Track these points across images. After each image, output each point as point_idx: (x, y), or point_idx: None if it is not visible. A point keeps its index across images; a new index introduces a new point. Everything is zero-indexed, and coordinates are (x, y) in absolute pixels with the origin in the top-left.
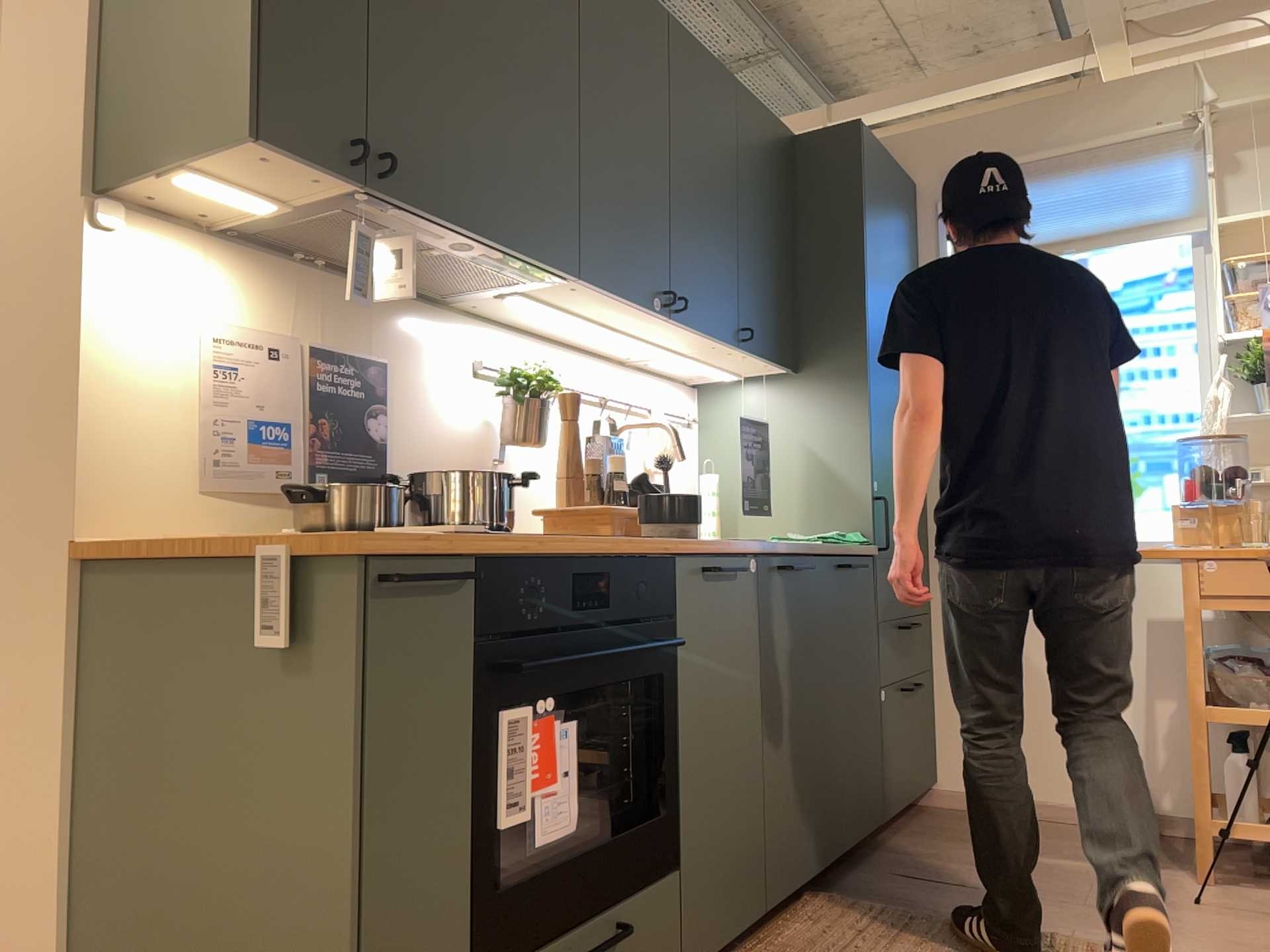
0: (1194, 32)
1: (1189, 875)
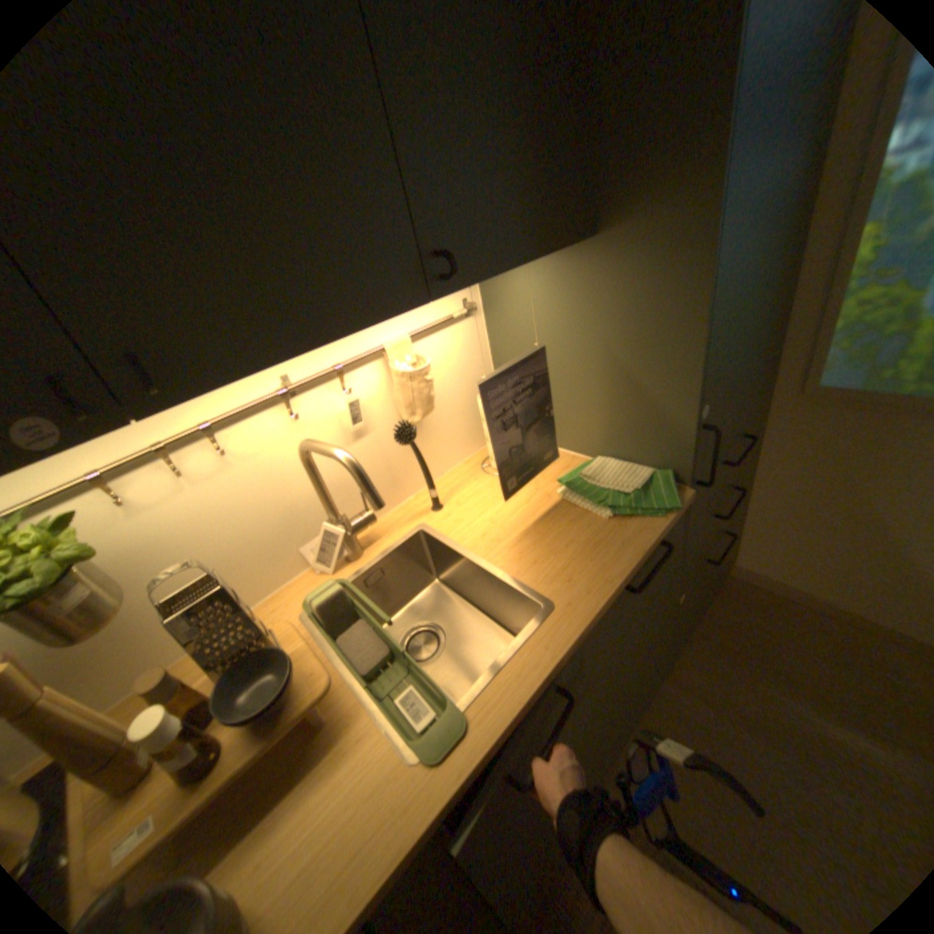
0: None
1: None
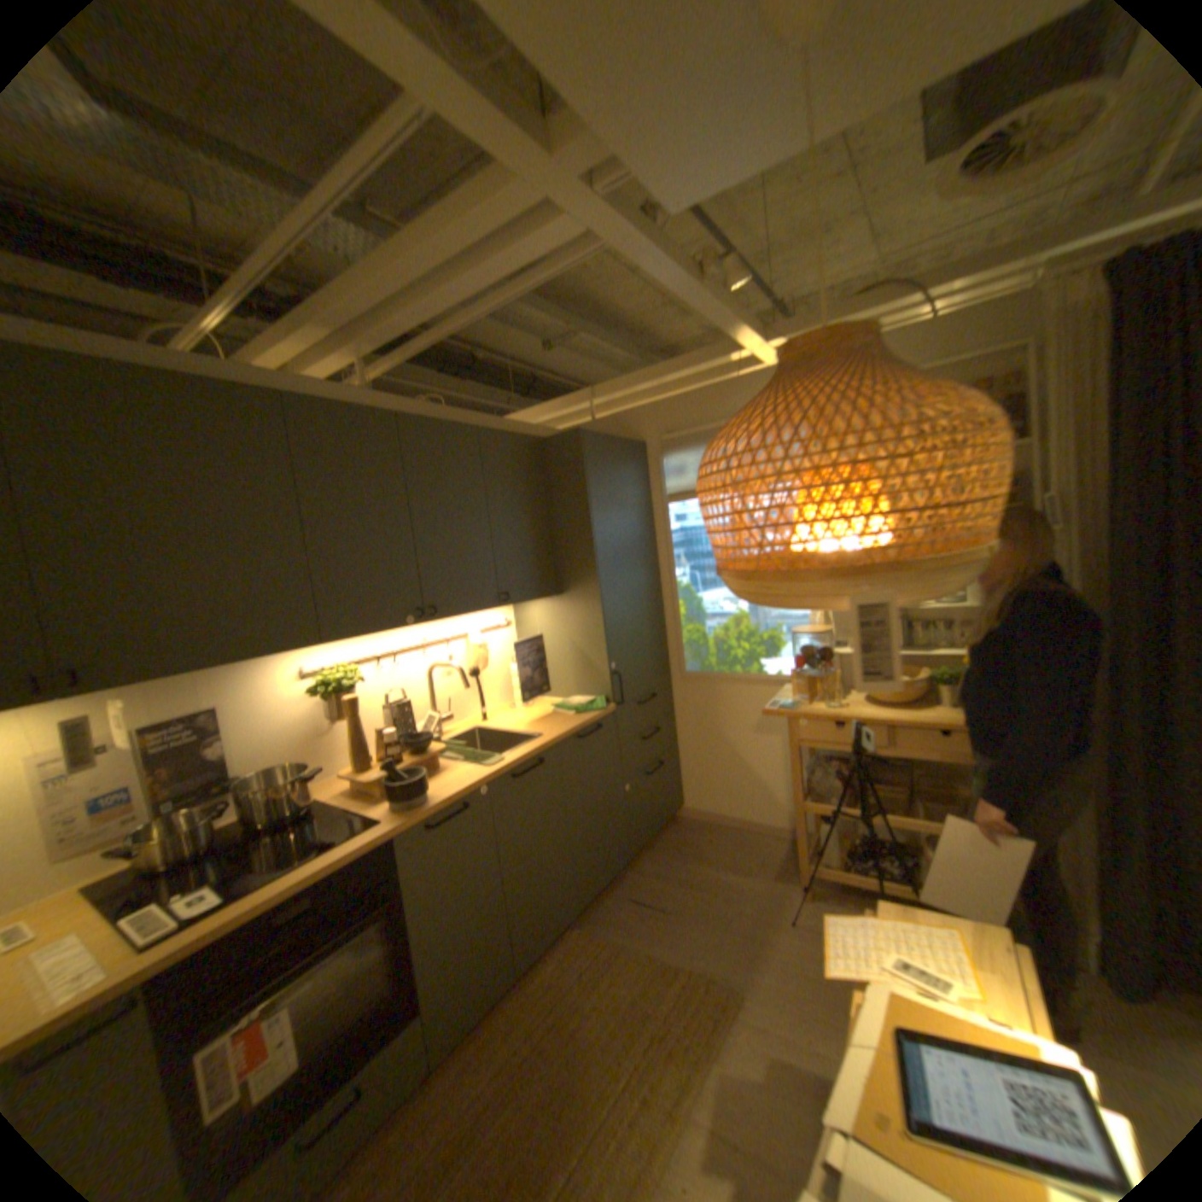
0: None
1: (799, 893)
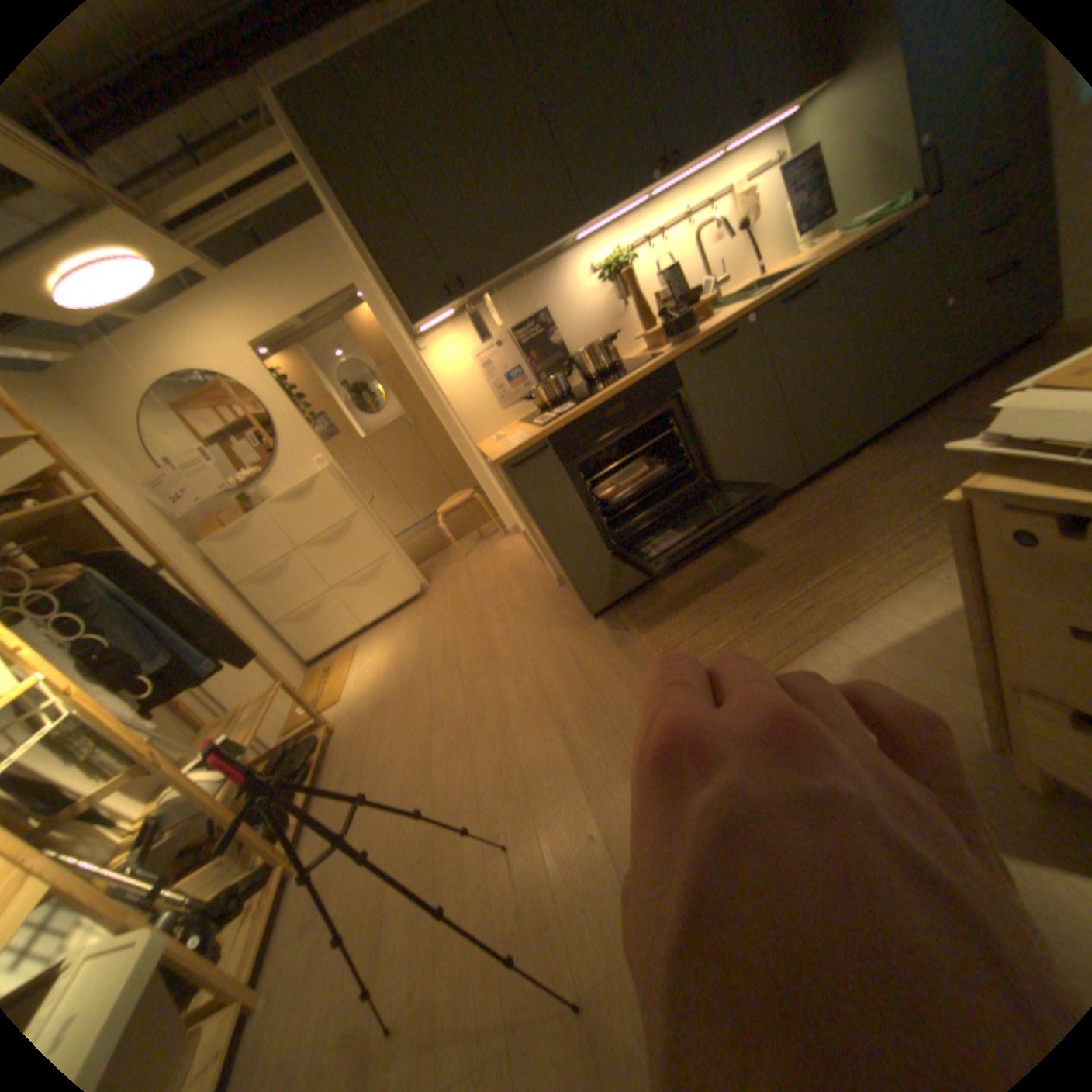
0: None
1: None
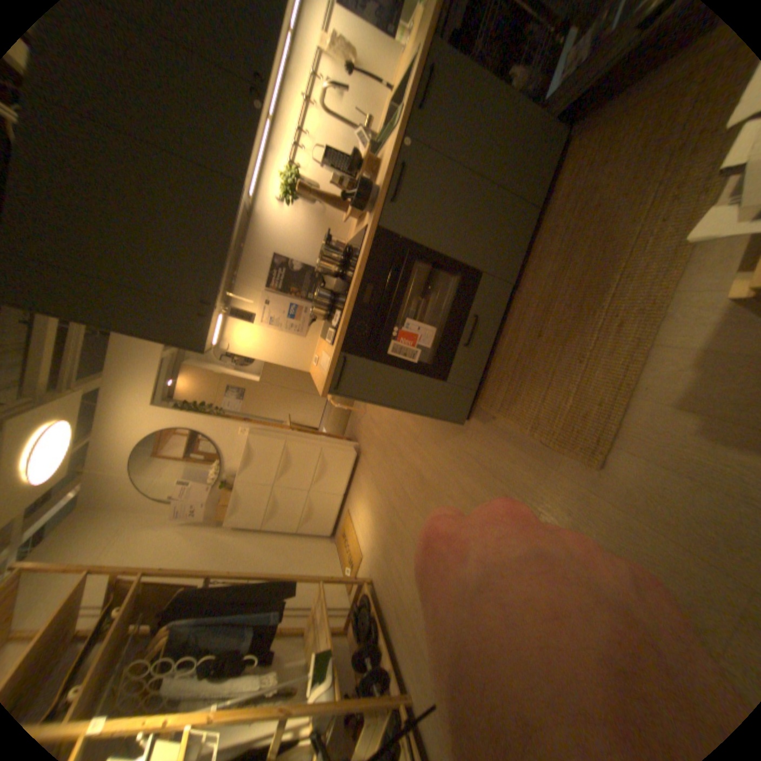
0: None
1: None
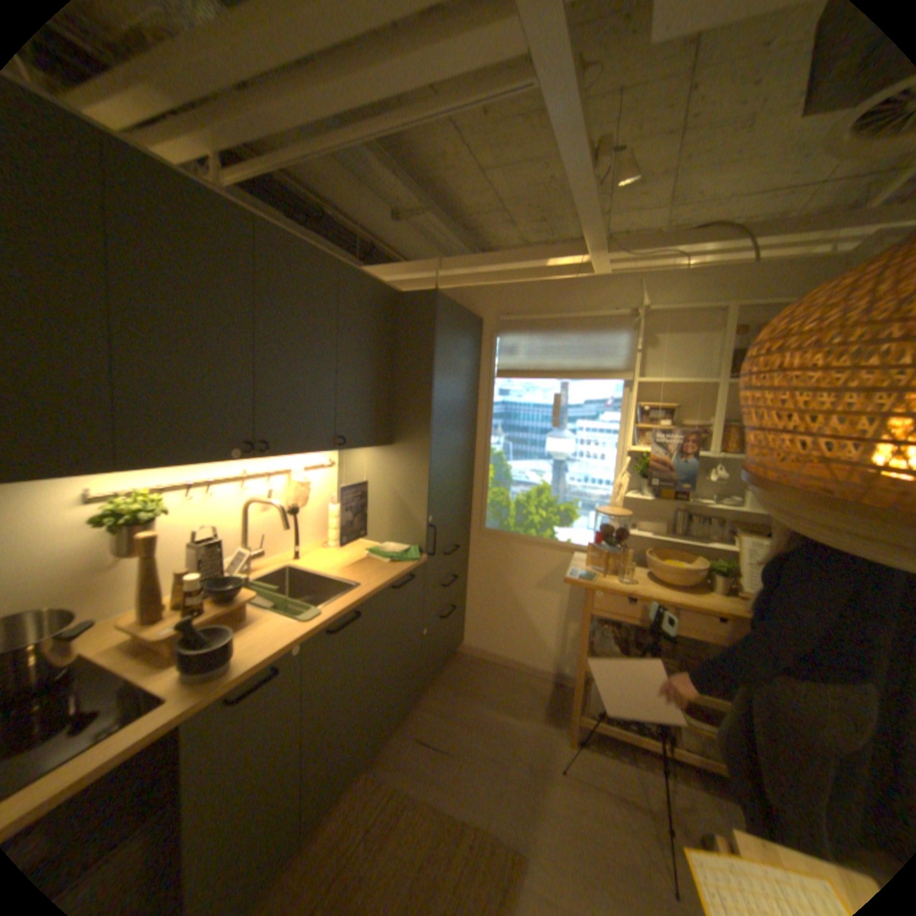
0: (648, 251)
1: (565, 737)
